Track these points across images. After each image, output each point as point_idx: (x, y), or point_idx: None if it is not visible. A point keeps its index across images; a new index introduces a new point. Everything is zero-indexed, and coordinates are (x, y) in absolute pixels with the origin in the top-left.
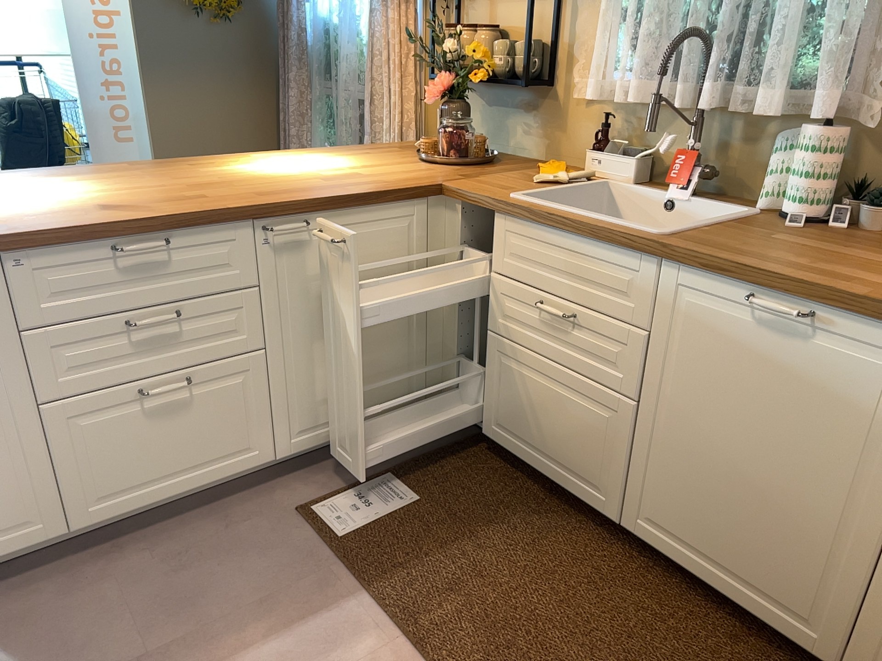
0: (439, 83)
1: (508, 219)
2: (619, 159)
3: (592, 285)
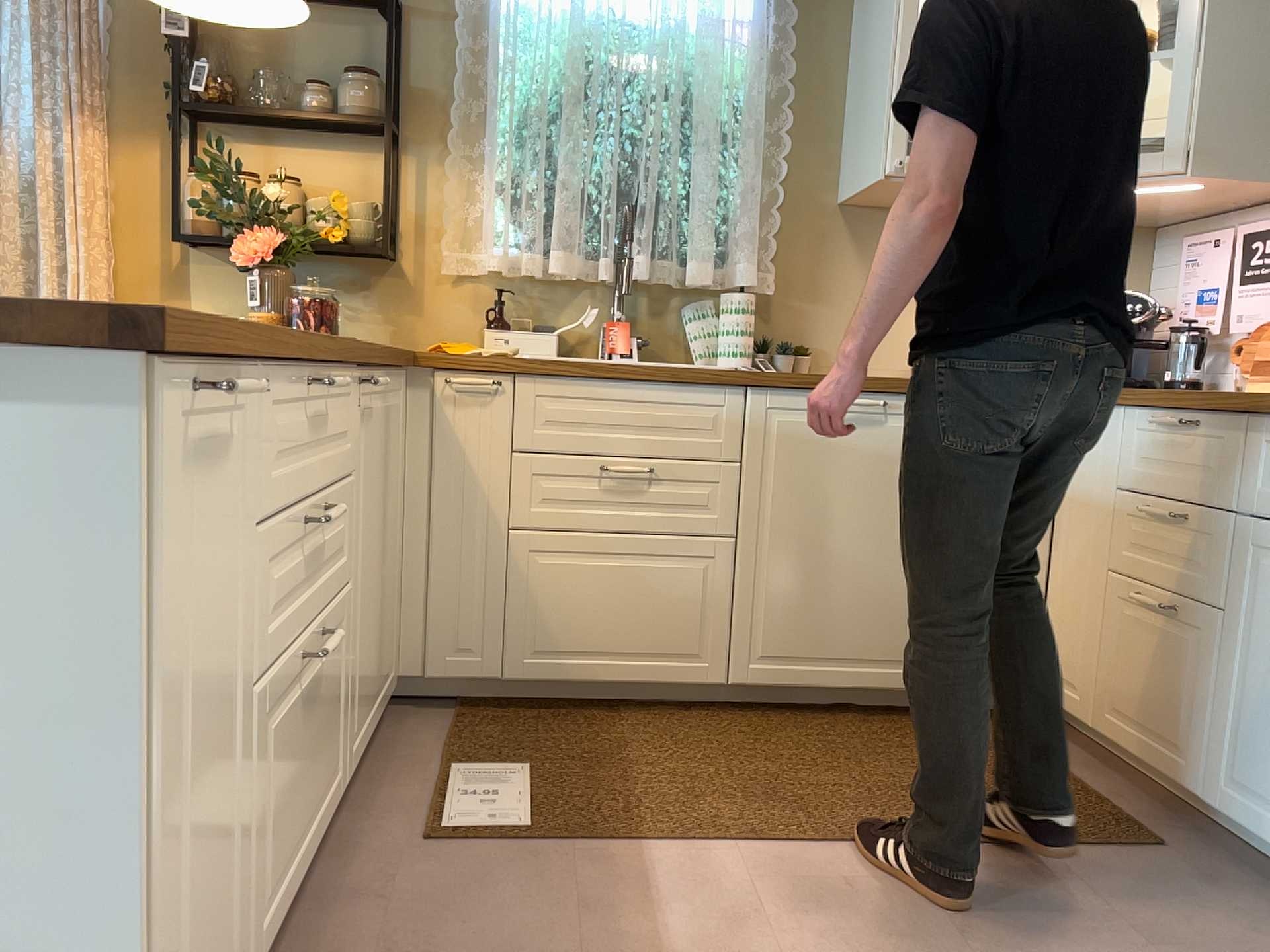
0: (270, 239)
1: (538, 382)
2: (536, 333)
3: (669, 432)
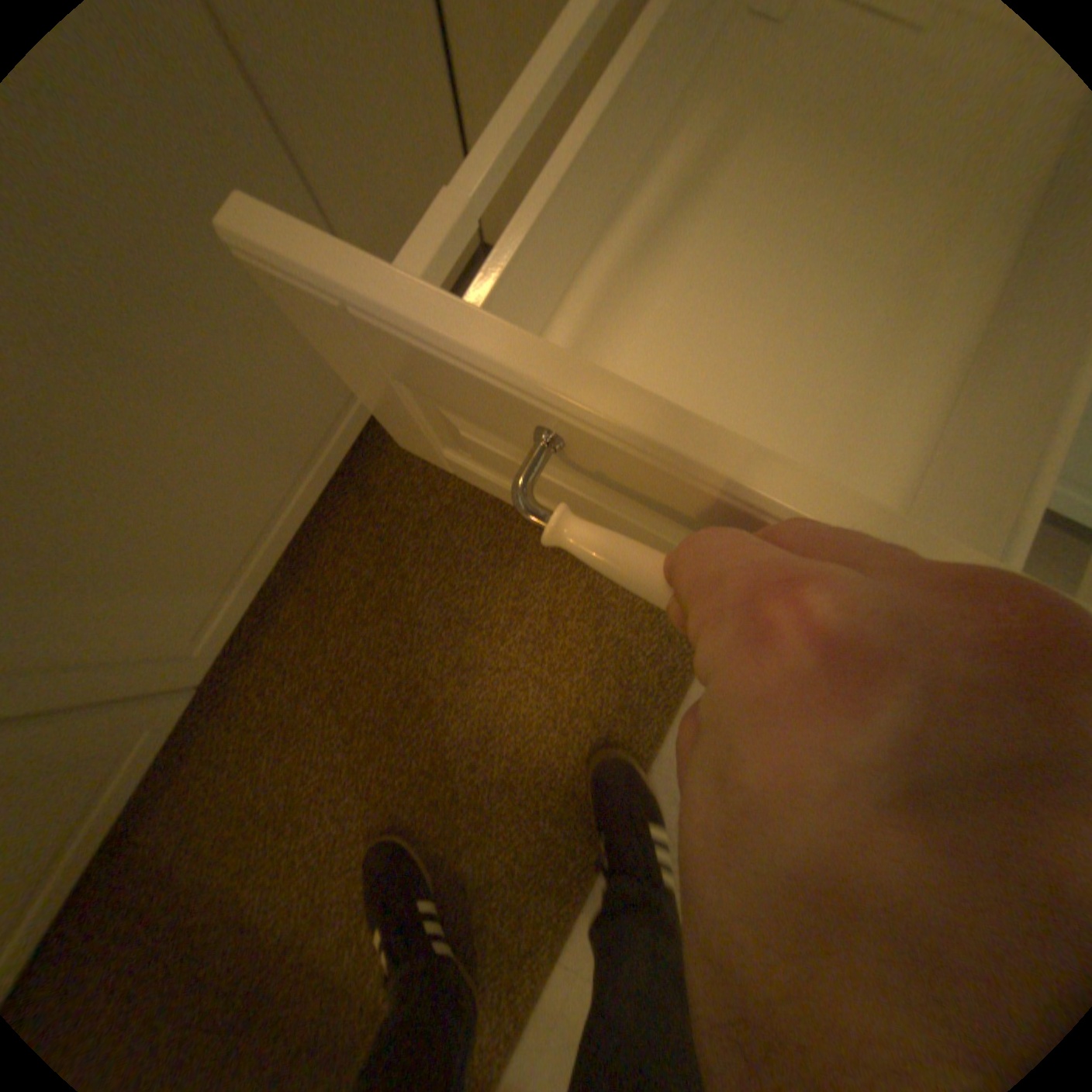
0: None
1: None
2: None
3: None
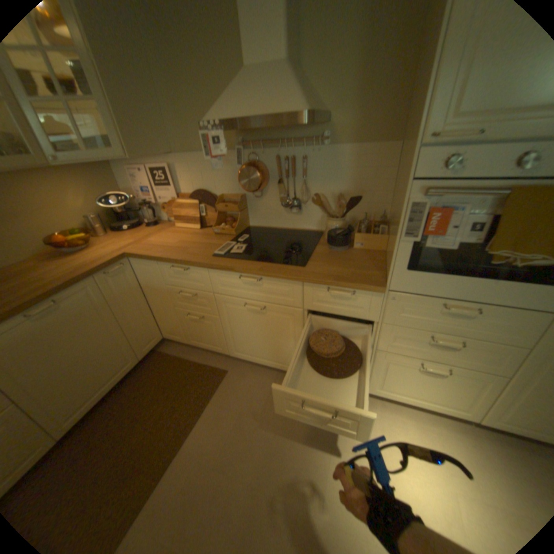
0: None
1: None
2: None
3: None
